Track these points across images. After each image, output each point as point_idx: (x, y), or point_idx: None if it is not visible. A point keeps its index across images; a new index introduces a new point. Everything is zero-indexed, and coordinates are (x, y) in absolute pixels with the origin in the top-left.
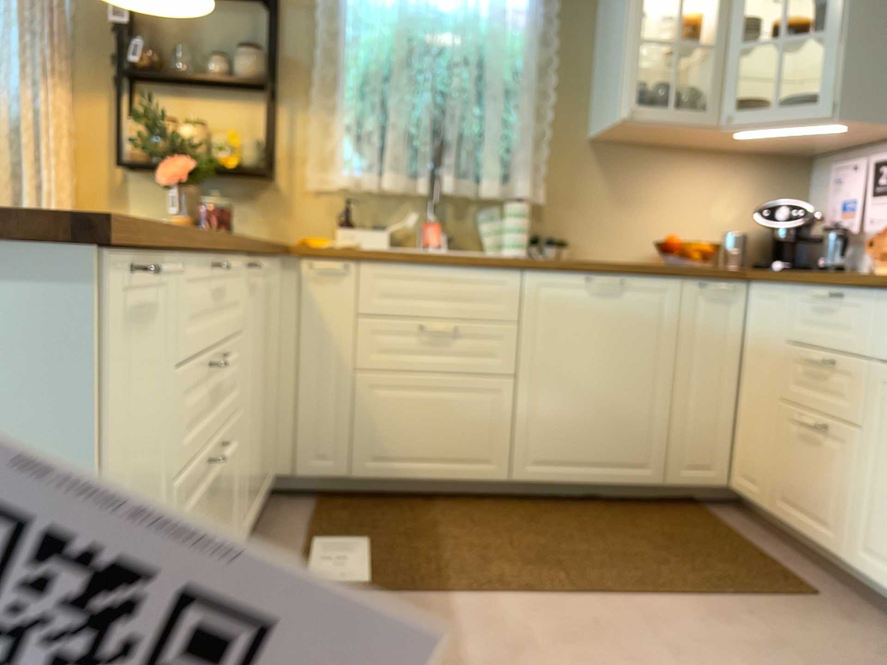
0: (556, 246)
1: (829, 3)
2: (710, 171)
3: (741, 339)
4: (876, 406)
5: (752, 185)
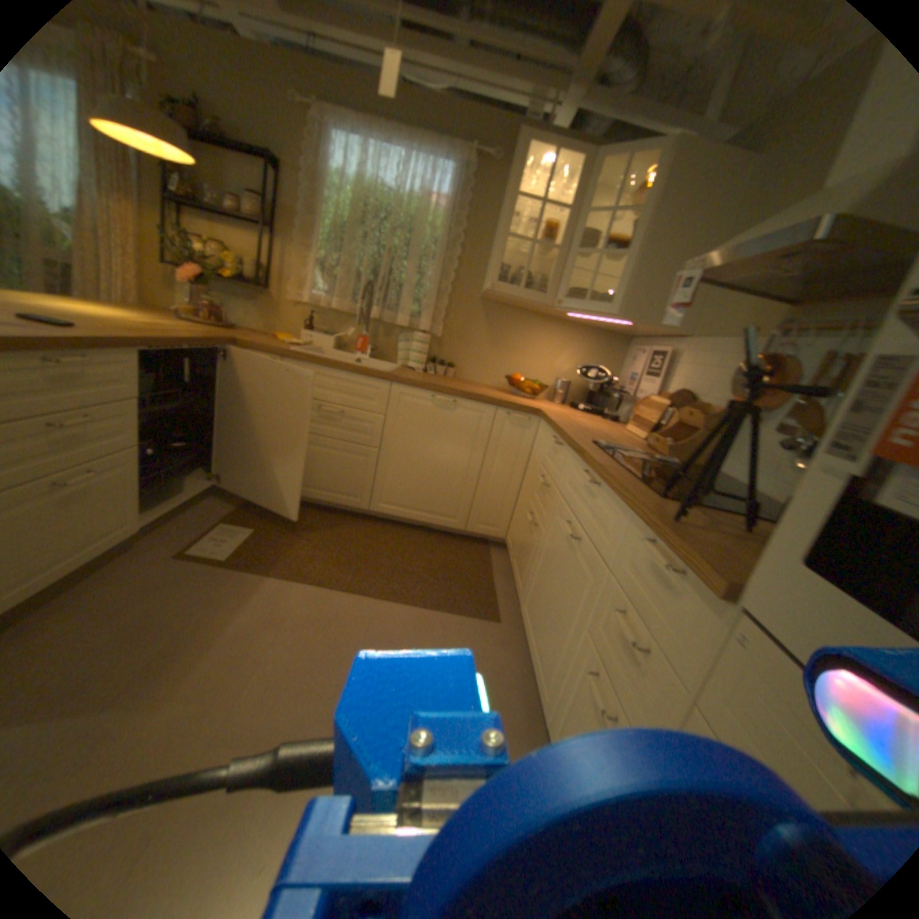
0: (447, 367)
1: (639, 231)
2: (559, 336)
3: (528, 453)
4: (552, 522)
5: (585, 350)
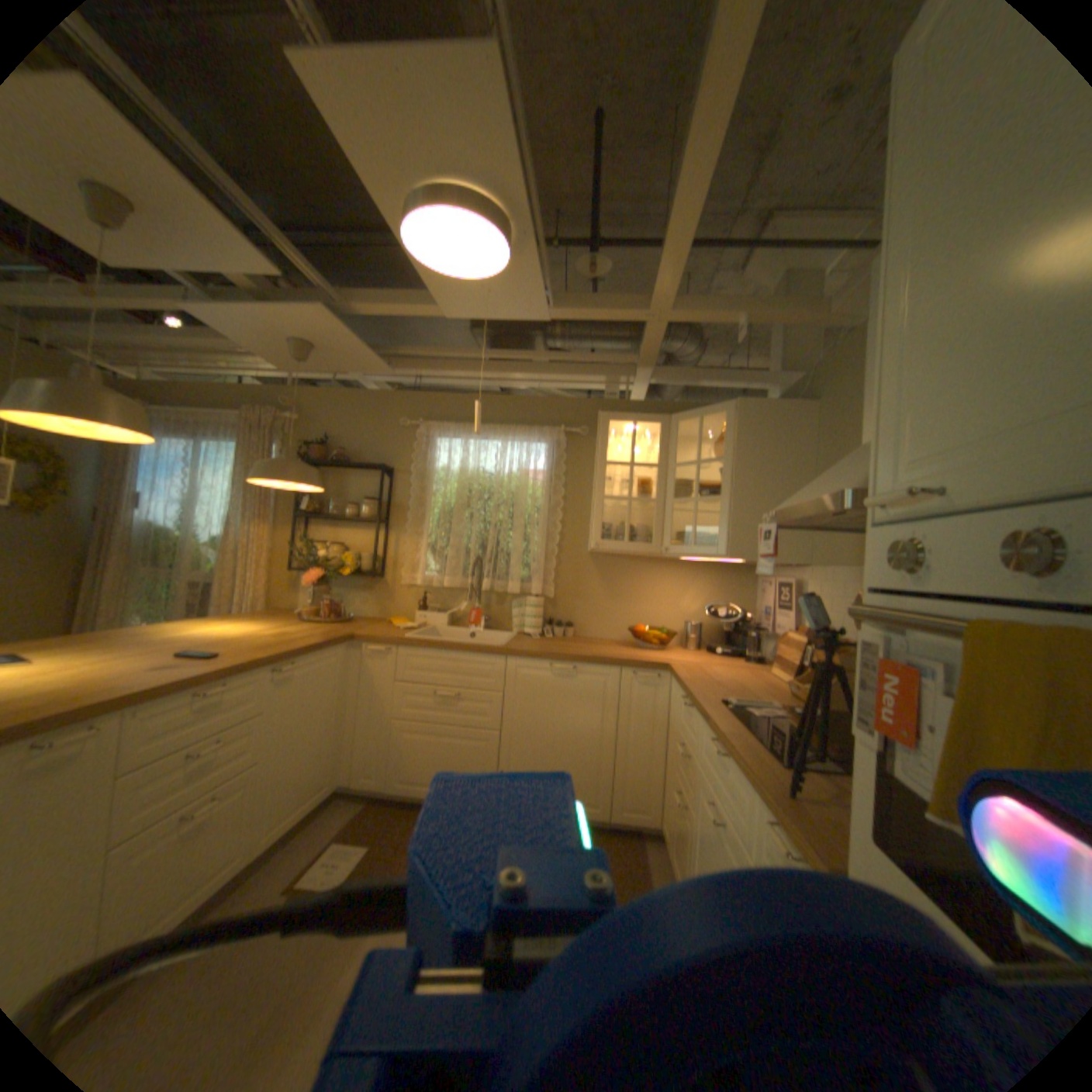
0: (564, 626)
1: (725, 476)
2: (676, 576)
3: (665, 714)
4: (698, 803)
5: (709, 587)
